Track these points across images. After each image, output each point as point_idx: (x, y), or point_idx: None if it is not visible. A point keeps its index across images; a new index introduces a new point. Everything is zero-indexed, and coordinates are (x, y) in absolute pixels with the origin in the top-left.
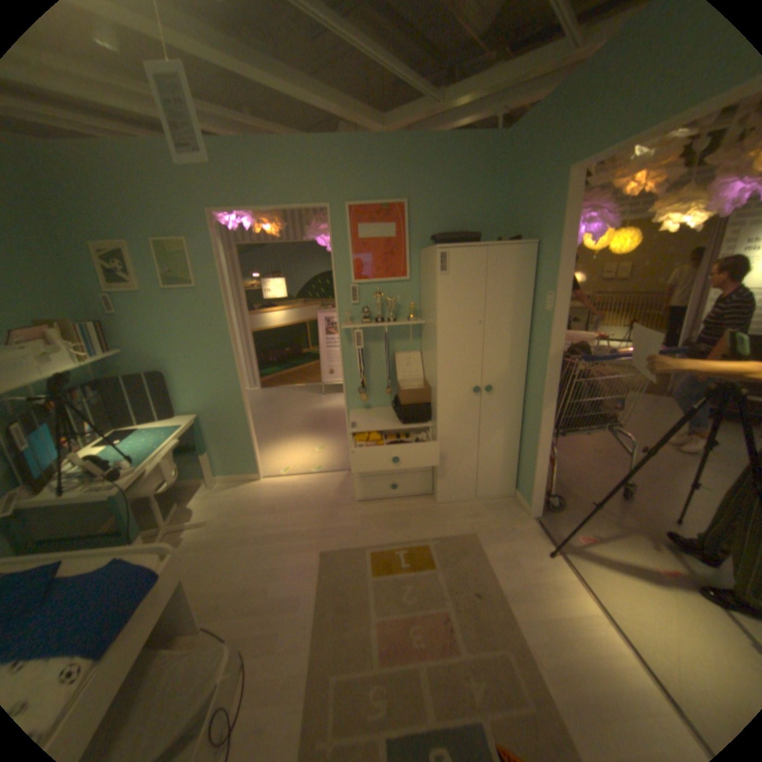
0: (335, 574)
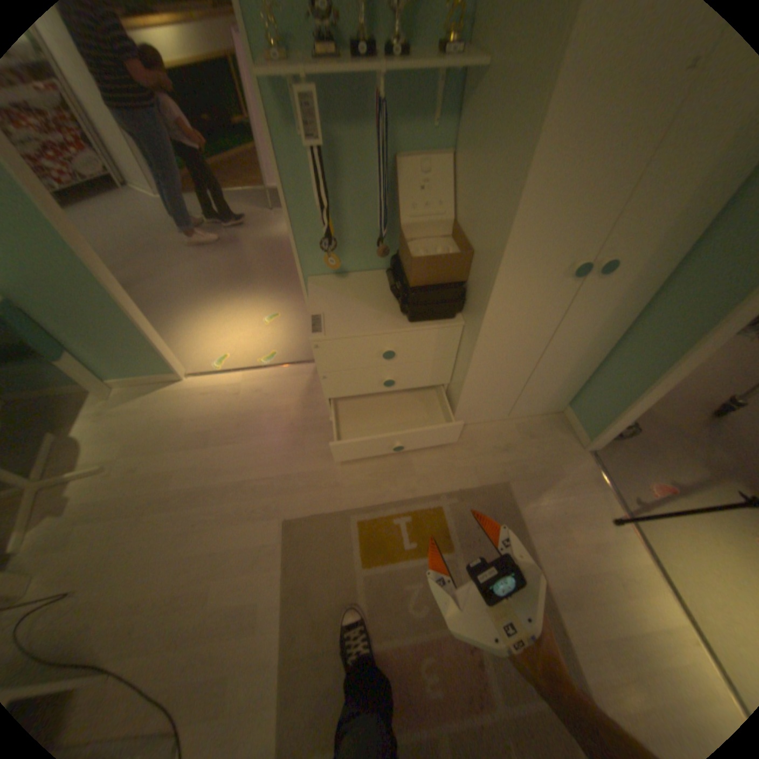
0: (308, 564)
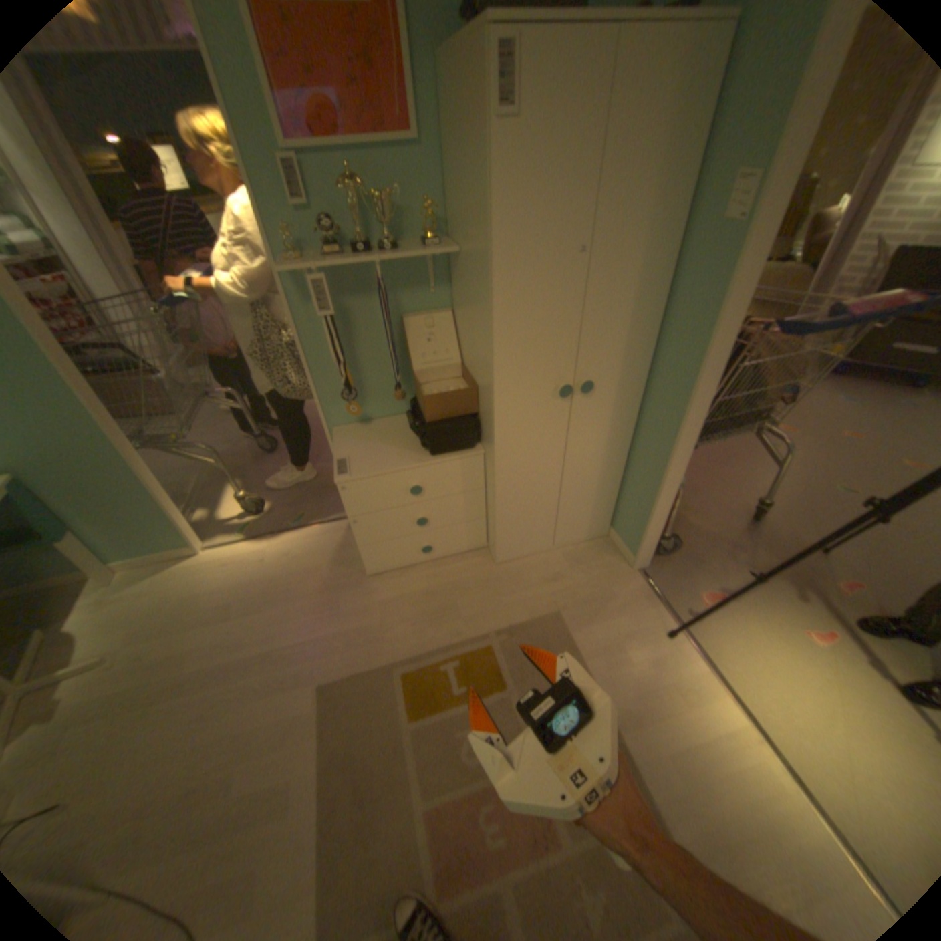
0: (347, 729)
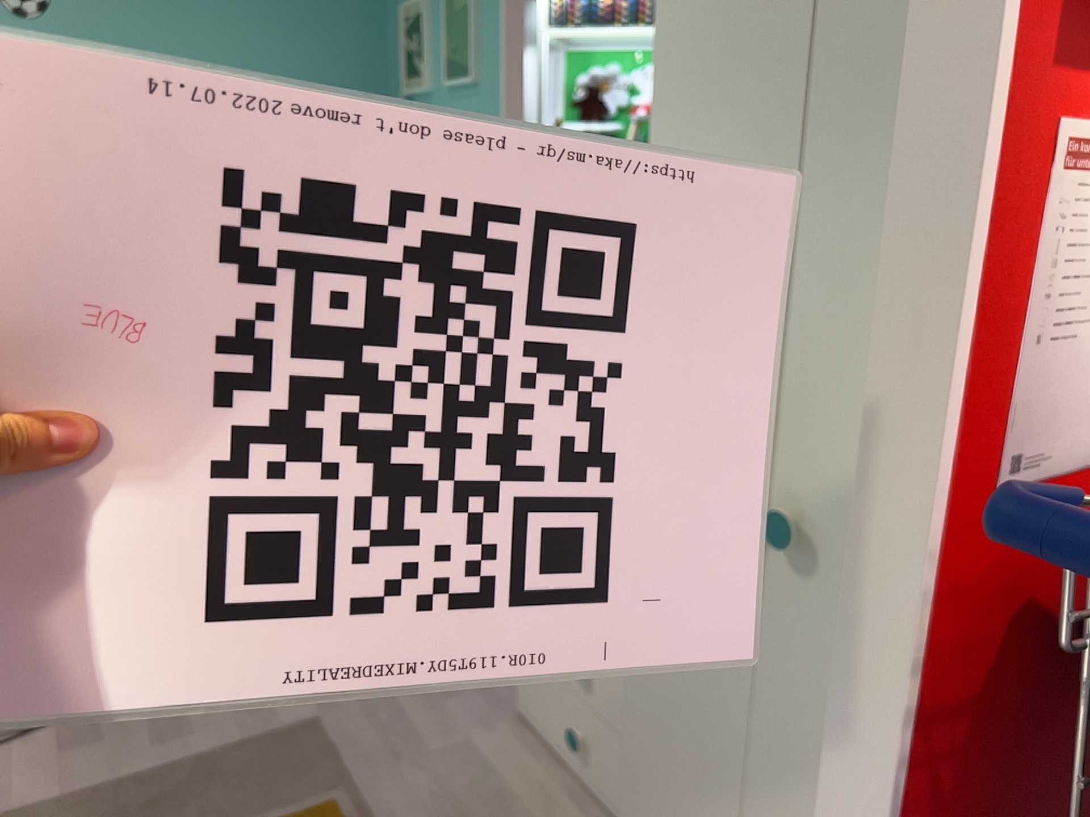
0: (251, 767)
